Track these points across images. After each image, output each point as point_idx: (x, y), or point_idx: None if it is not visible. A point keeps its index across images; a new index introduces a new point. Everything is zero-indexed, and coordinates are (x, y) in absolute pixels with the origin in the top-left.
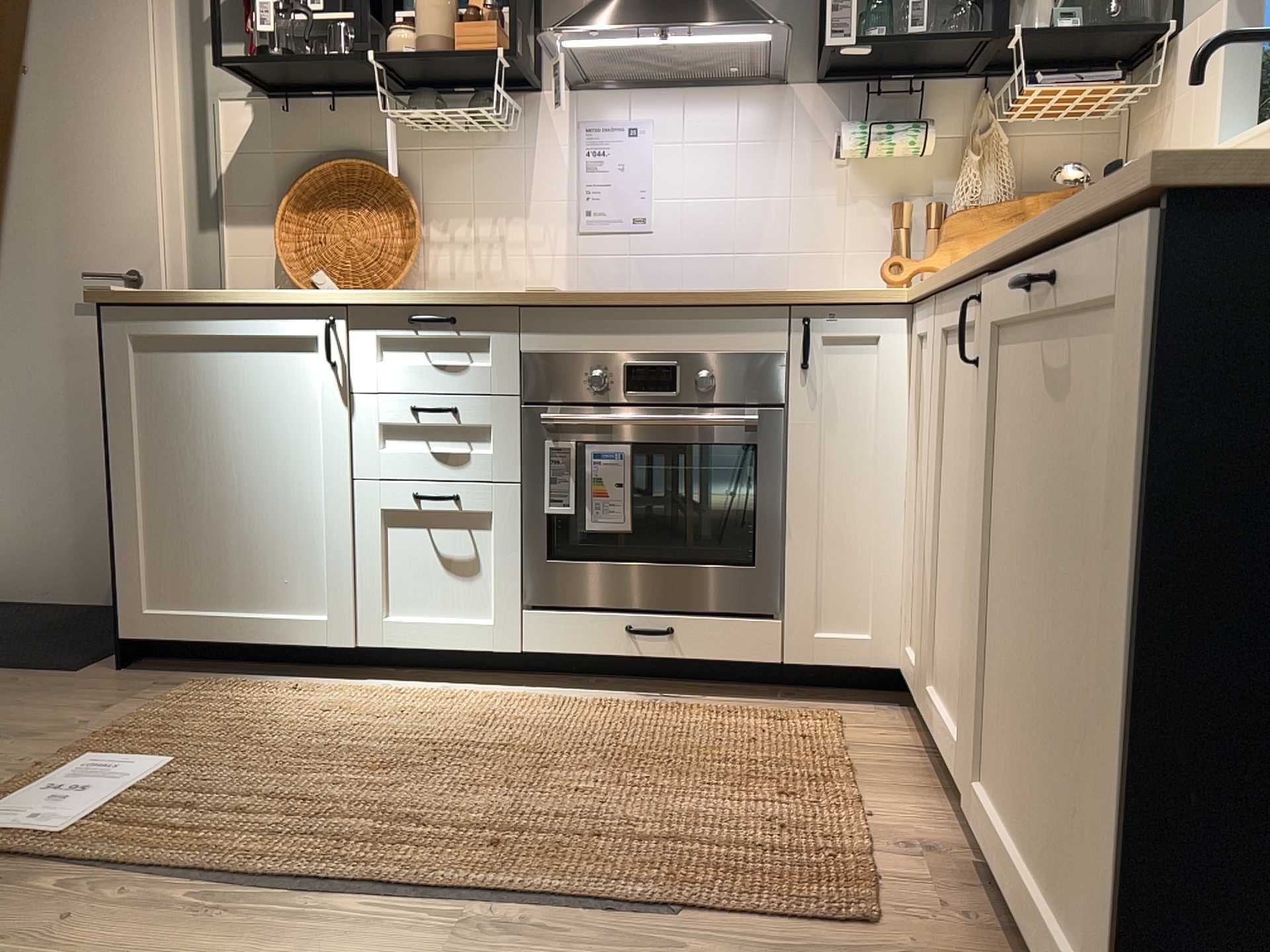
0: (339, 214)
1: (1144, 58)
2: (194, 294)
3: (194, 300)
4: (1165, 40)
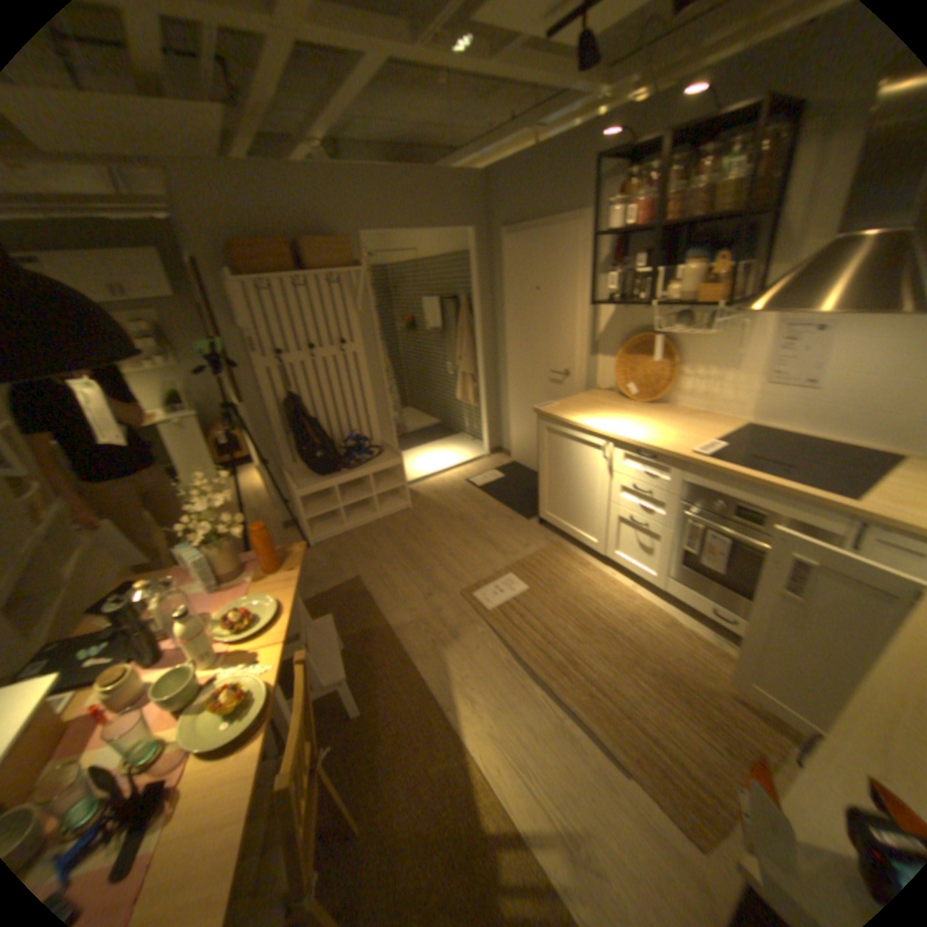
0: (644, 357)
1: None
2: (564, 418)
3: (564, 421)
4: None
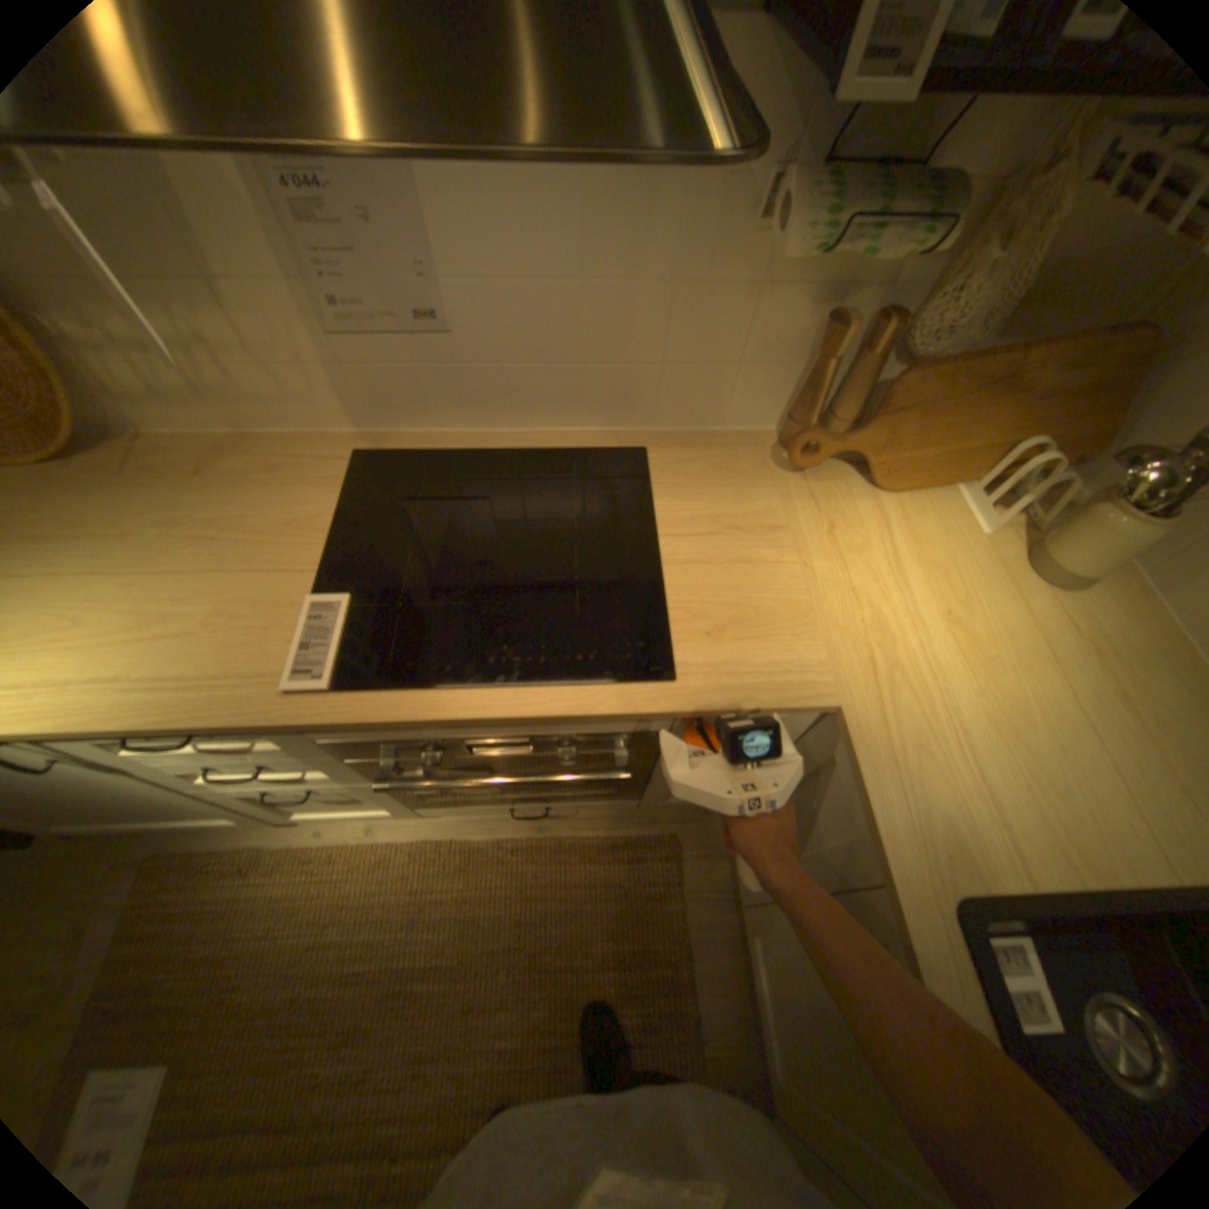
0: None
1: None
2: None
3: None
4: None
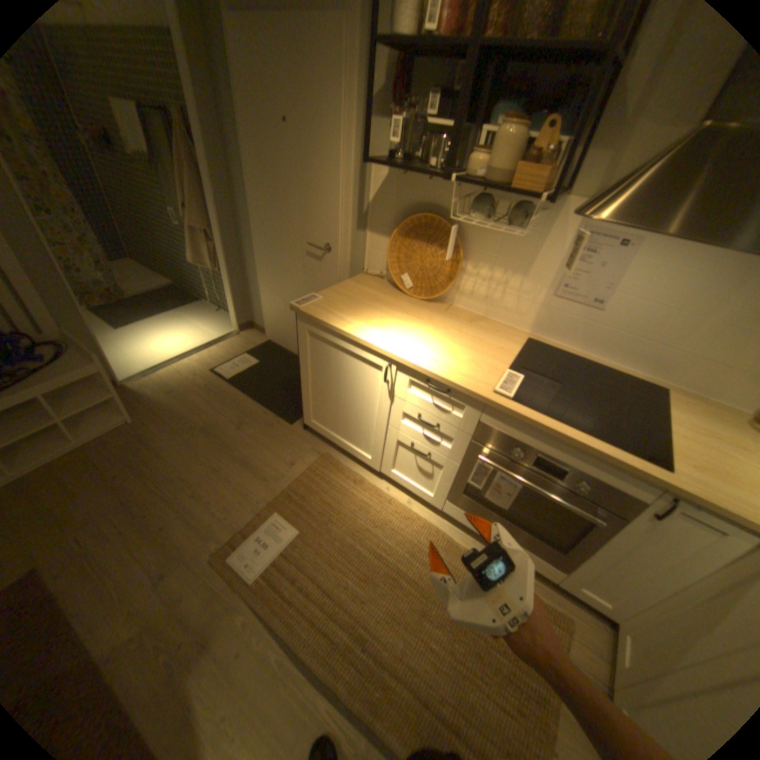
0: (422, 244)
1: None
2: (332, 325)
3: (332, 328)
4: None
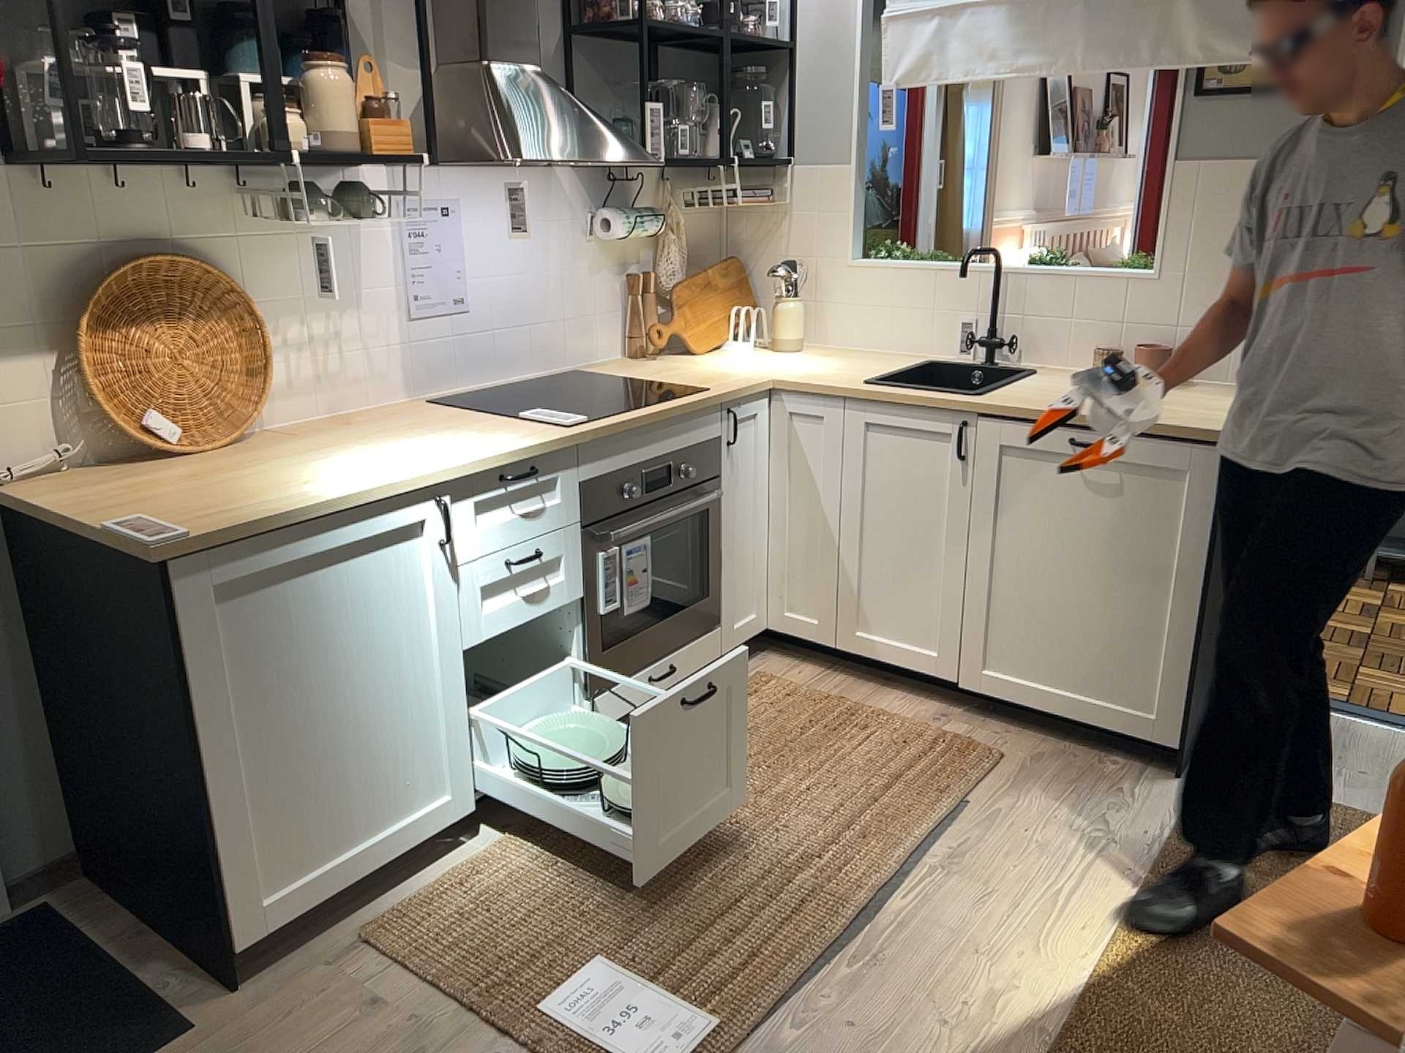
0: (159, 331)
1: (755, 166)
2: (298, 510)
3: (299, 517)
4: (782, 164)
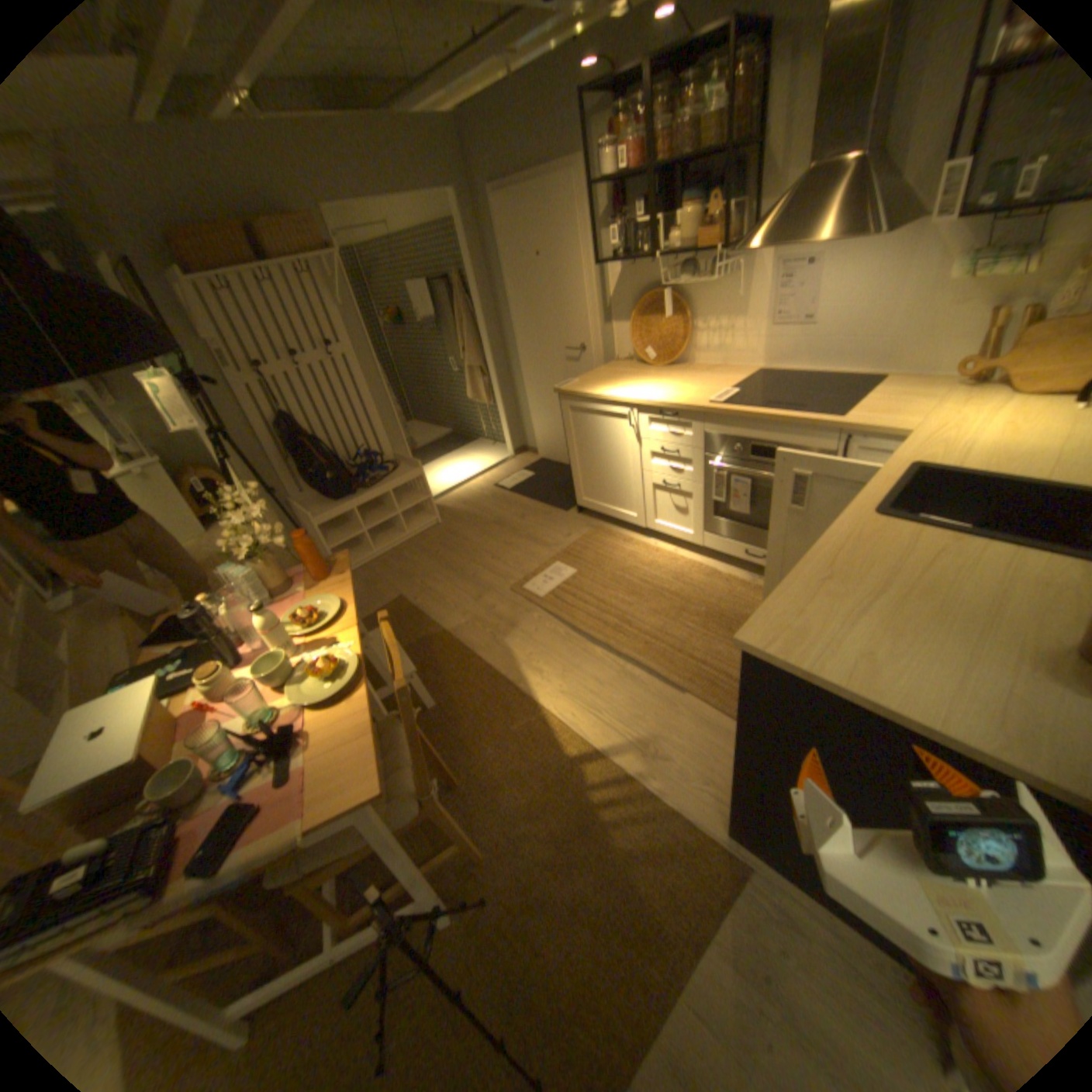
0: (656, 318)
1: None
2: (584, 393)
3: (585, 396)
4: None
